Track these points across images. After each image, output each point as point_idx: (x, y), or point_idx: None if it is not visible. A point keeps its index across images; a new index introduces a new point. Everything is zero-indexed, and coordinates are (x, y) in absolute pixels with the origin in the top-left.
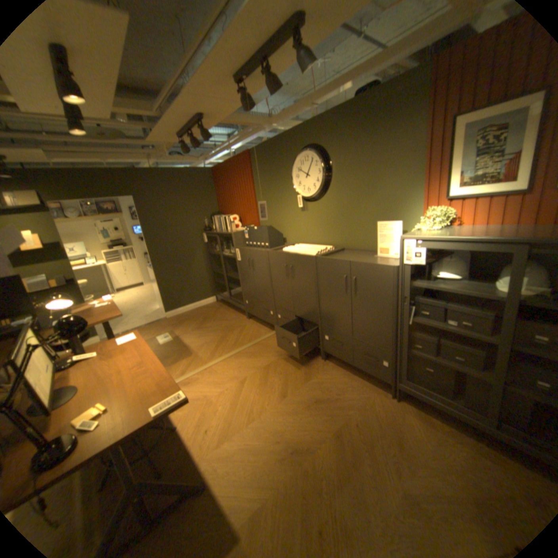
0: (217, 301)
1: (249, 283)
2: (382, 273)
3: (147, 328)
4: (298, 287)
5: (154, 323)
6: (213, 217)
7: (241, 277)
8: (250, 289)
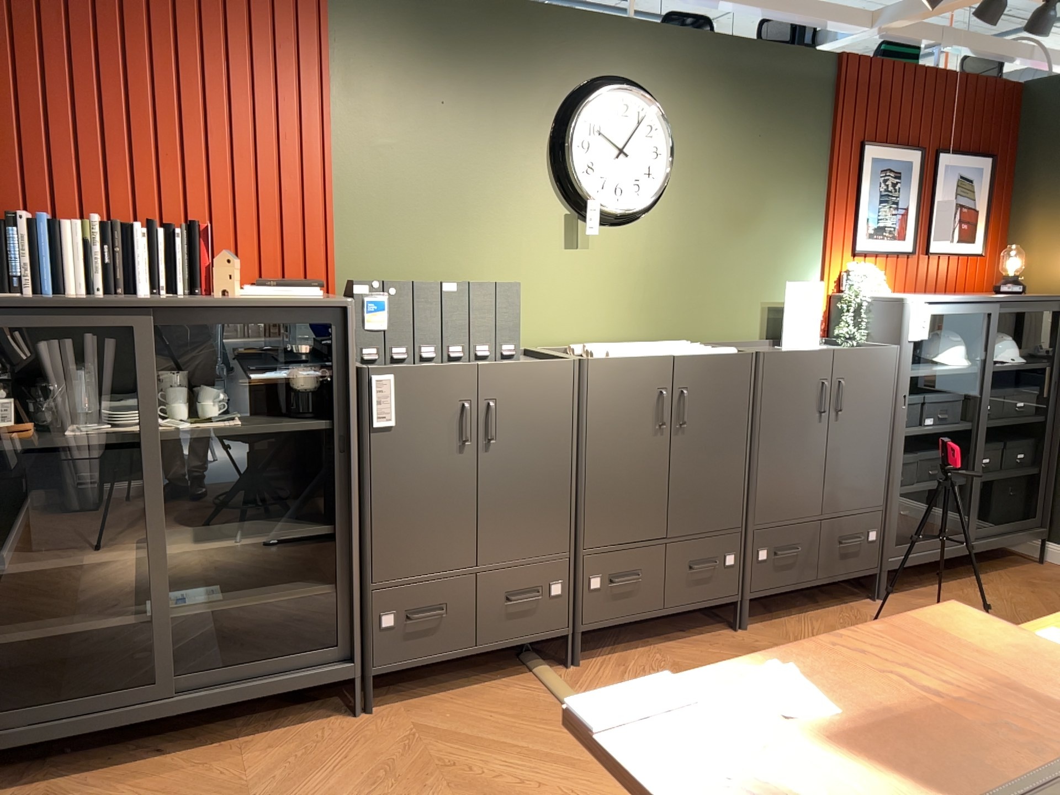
0: None
1: (430, 517)
2: (883, 363)
3: None
4: (695, 448)
5: None
6: None
7: (370, 509)
8: (430, 545)
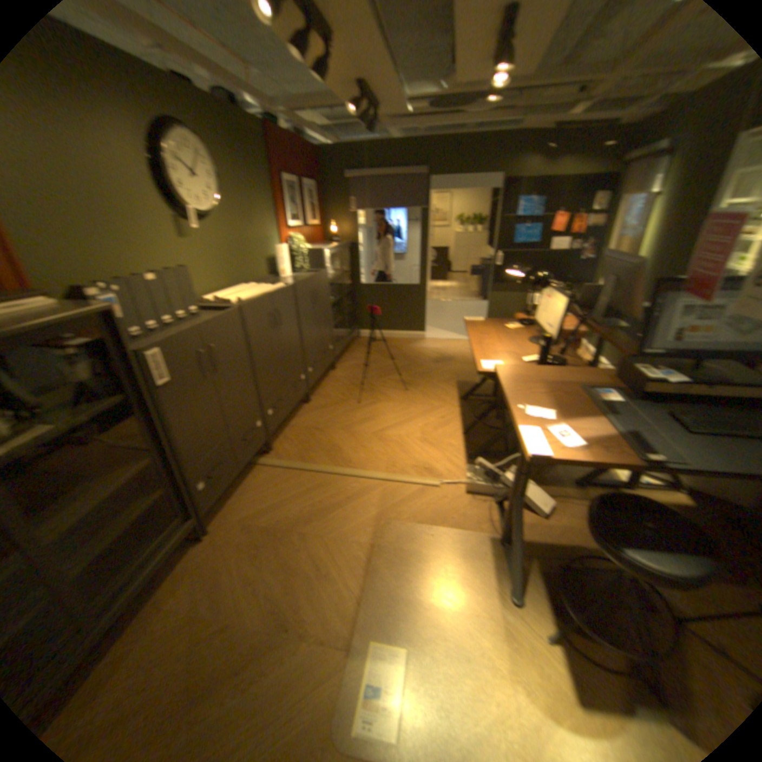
0: None
1: (201, 421)
2: (321, 278)
3: None
4: (283, 334)
5: None
6: None
7: (171, 434)
8: (205, 435)
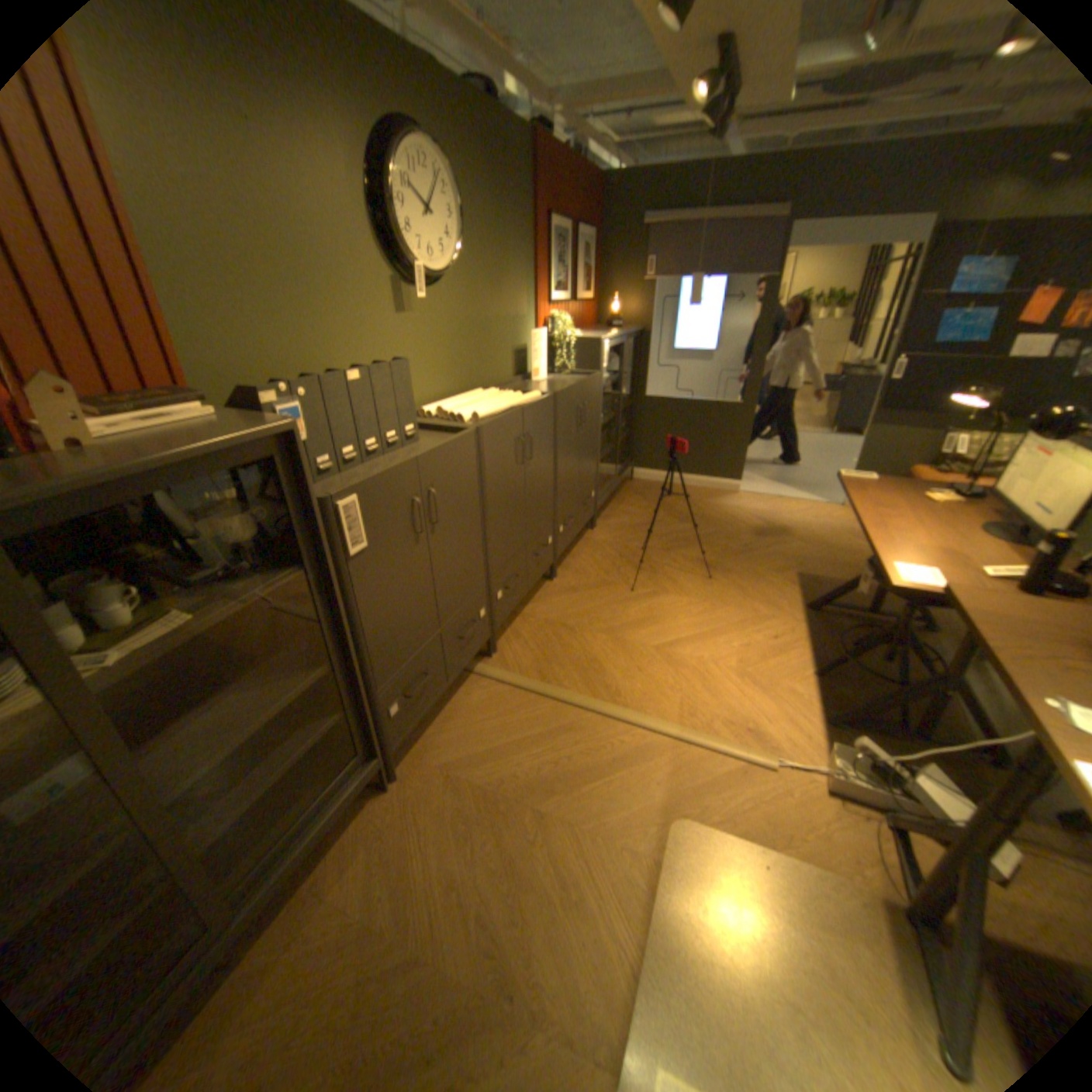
0: None
1: (407, 610)
2: (596, 385)
3: None
4: (535, 475)
5: None
6: None
7: (364, 632)
8: (411, 632)
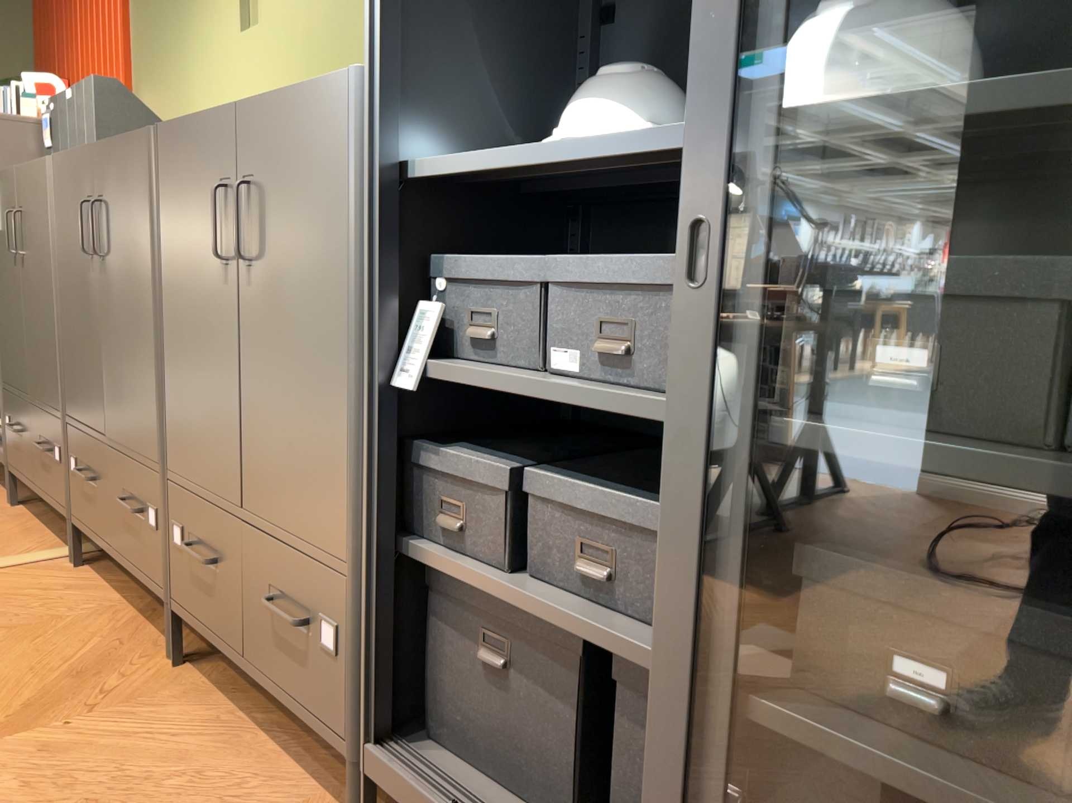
0: None
1: (13, 329)
2: (319, 123)
3: None
4: (114, 299)
5: None
6: None
7: None
8: (15, 359)
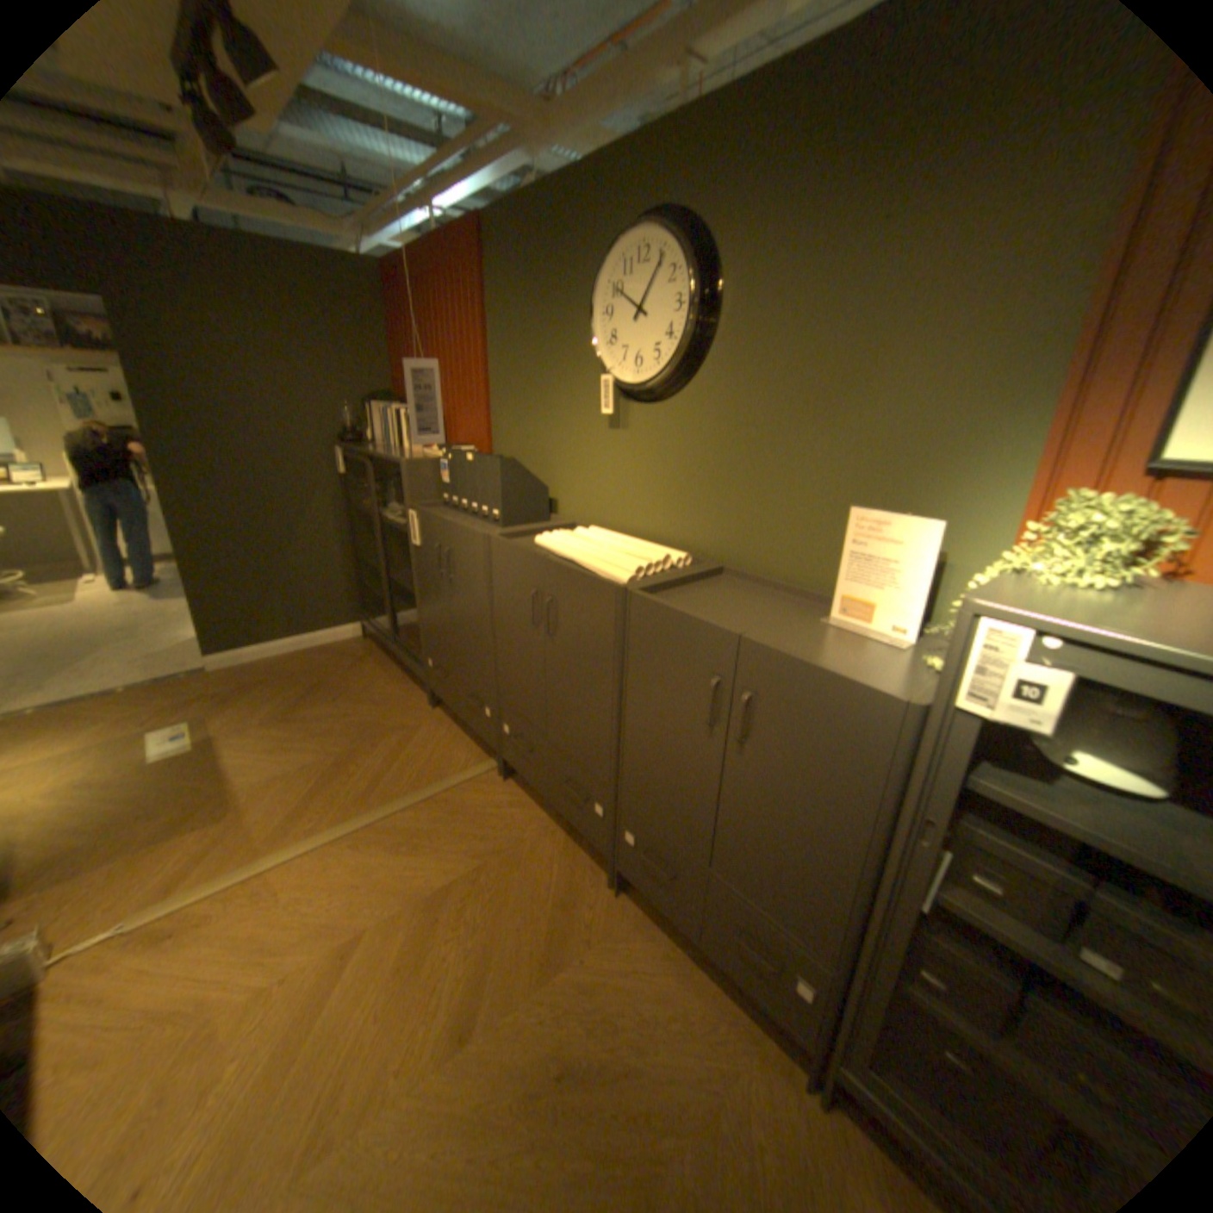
0: (365, 637)
1: (437, 613)
2: (856, 714)
3: (136, 700)
4: (564, 666)
5: (164, 685)
6: (373, 404)
7: (420, 593)
8: (439, 631)
